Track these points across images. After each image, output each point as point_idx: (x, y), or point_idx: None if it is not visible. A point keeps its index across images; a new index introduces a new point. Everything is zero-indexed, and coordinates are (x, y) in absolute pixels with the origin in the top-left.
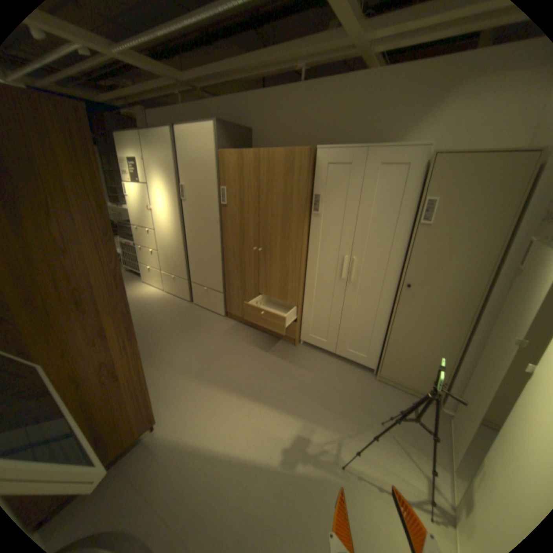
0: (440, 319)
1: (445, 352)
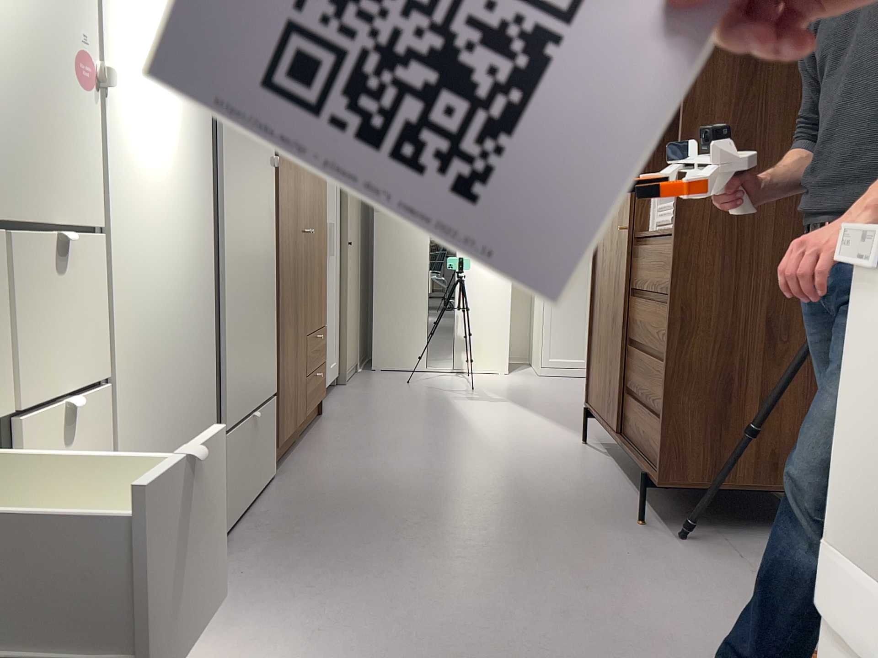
0: (354, 272)
1: (356, 306)
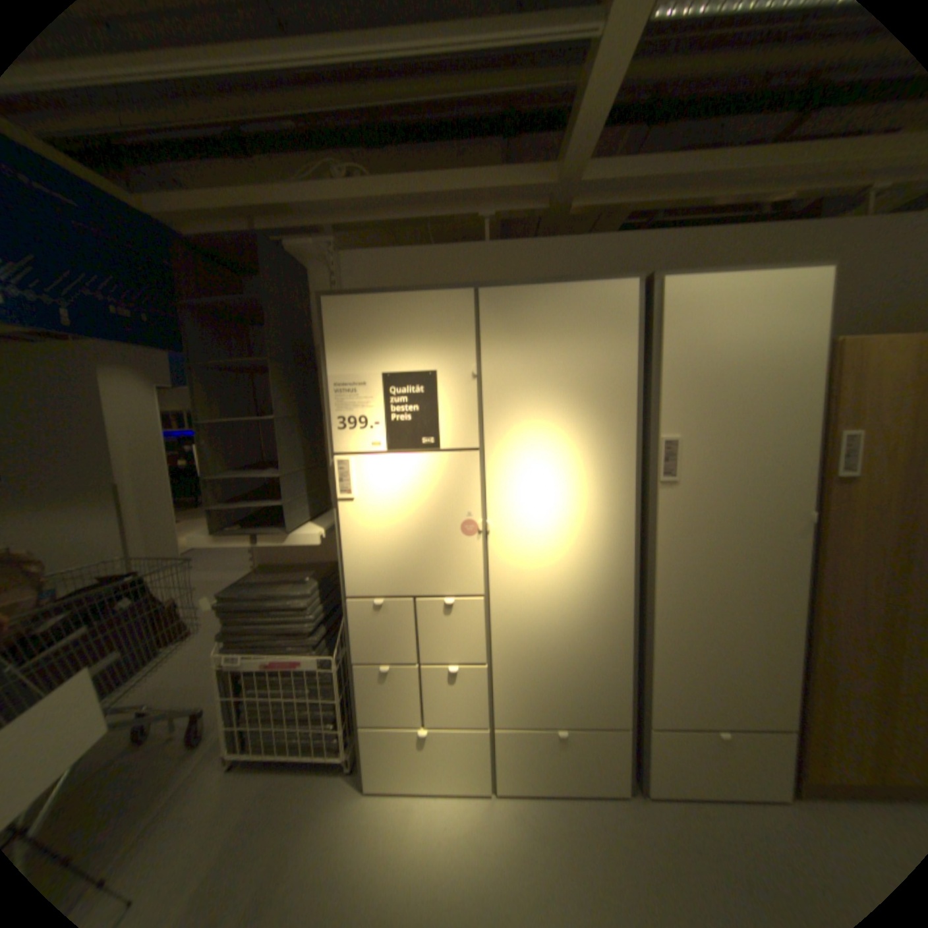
0: None
1: None
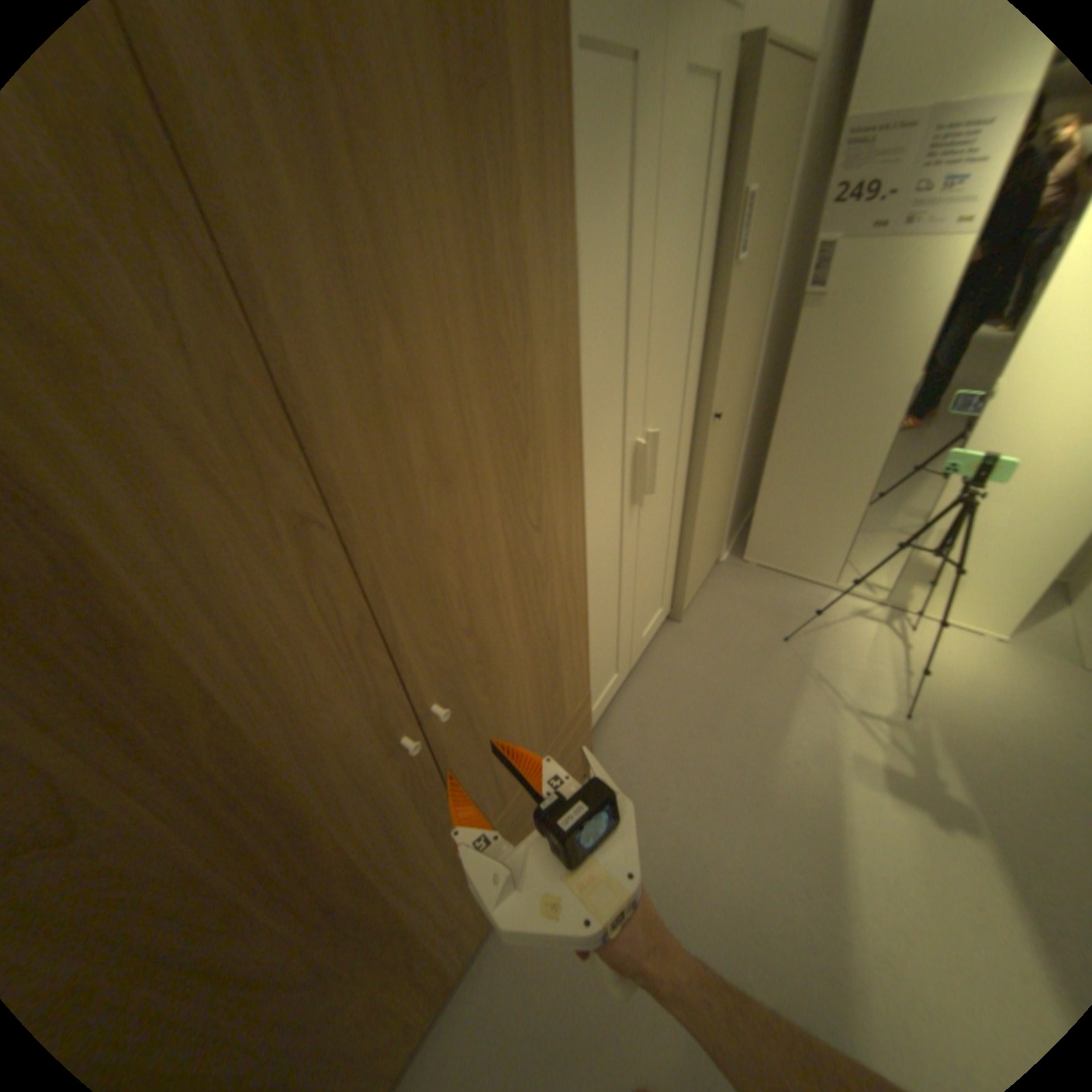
0: (730, 443)
1: (728, 487)
